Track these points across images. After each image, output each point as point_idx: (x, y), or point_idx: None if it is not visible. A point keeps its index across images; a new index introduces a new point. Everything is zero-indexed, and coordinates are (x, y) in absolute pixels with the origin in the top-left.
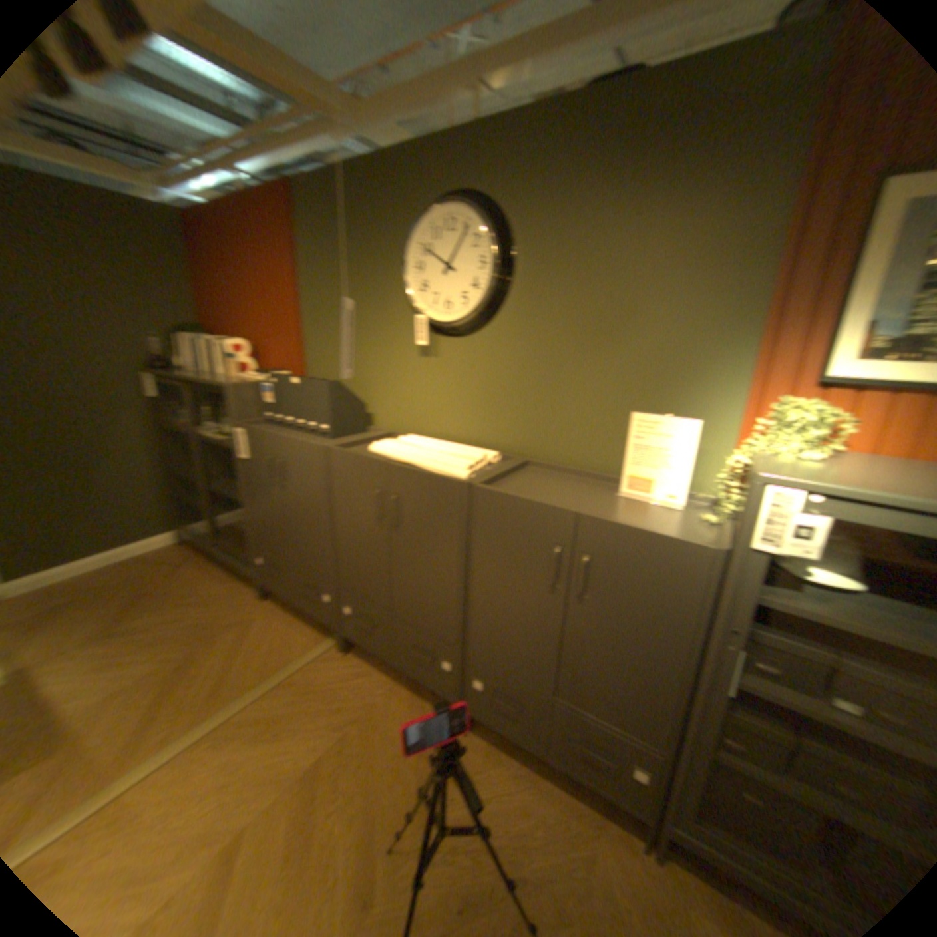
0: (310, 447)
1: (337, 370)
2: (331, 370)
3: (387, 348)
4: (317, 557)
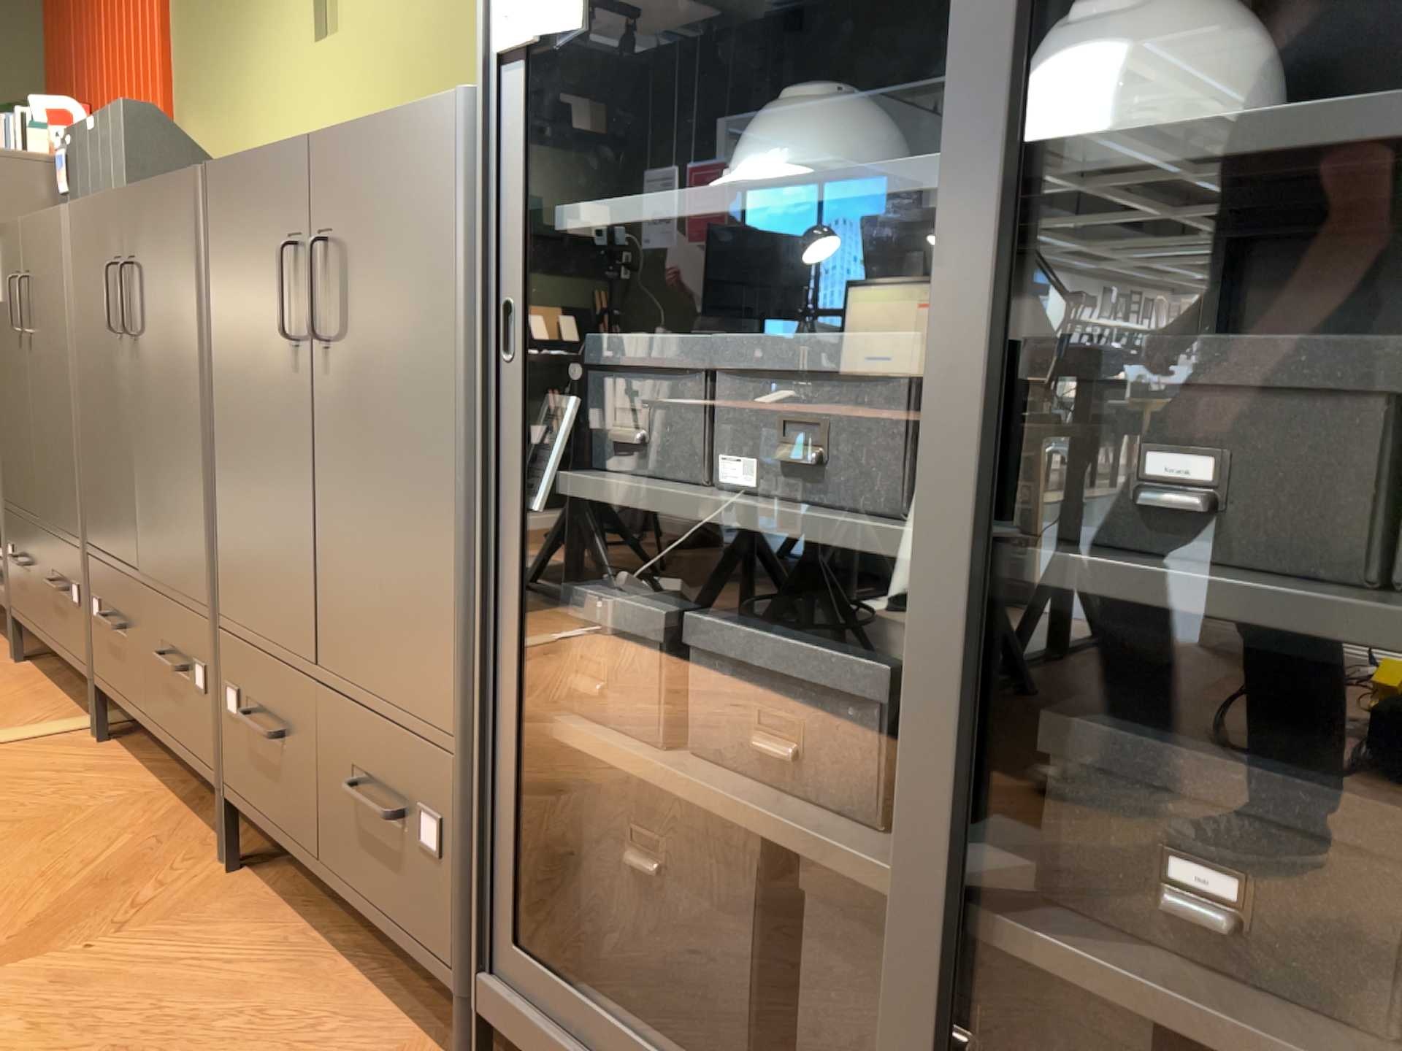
0: (55, 219)
1: (216, 132)
2: (209, 134)
3: (277, 47)
4: (66, 489)
